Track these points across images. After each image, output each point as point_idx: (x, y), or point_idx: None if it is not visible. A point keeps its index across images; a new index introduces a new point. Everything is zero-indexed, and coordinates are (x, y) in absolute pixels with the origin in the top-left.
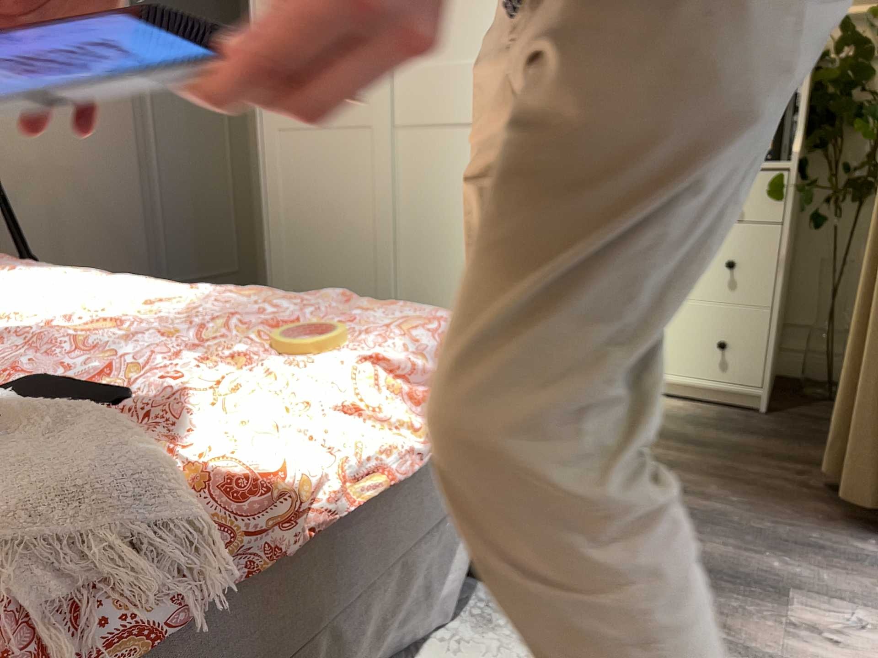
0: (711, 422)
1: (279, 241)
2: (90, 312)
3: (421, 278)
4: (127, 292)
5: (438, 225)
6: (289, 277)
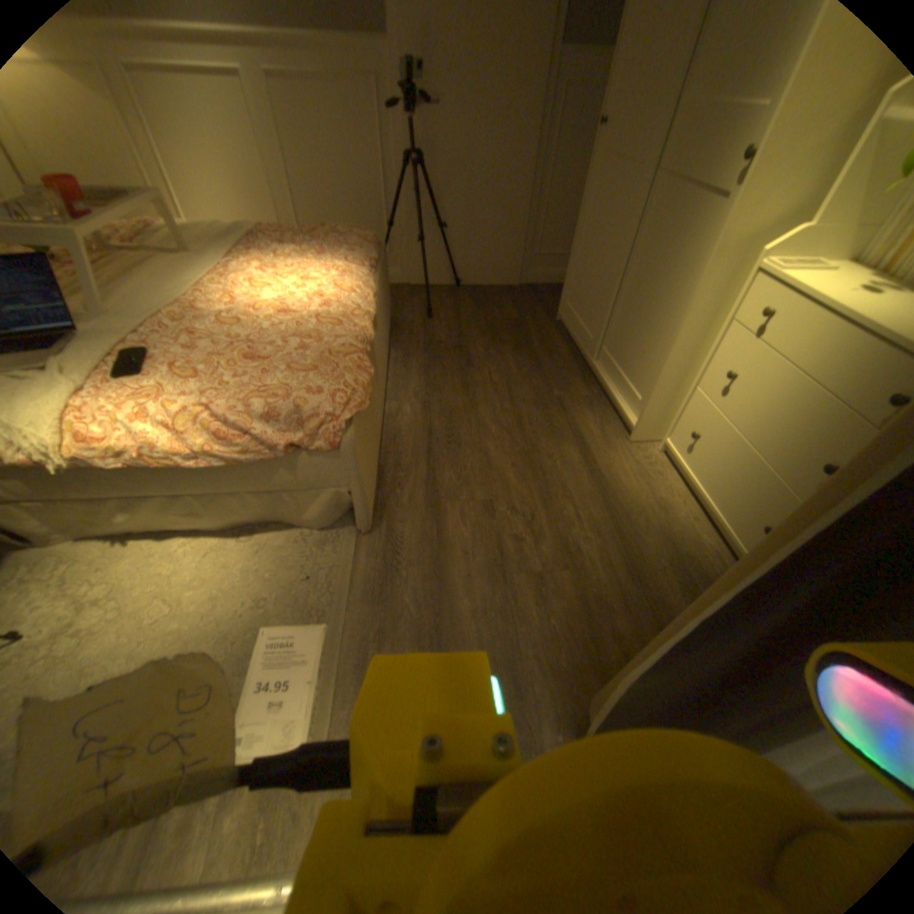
0: (698, 572)
1: (578, 248)
2: (268, 302)
3: (624, 320)
4: (311, 292)
5: (648, 281)
6: (574, 279)
